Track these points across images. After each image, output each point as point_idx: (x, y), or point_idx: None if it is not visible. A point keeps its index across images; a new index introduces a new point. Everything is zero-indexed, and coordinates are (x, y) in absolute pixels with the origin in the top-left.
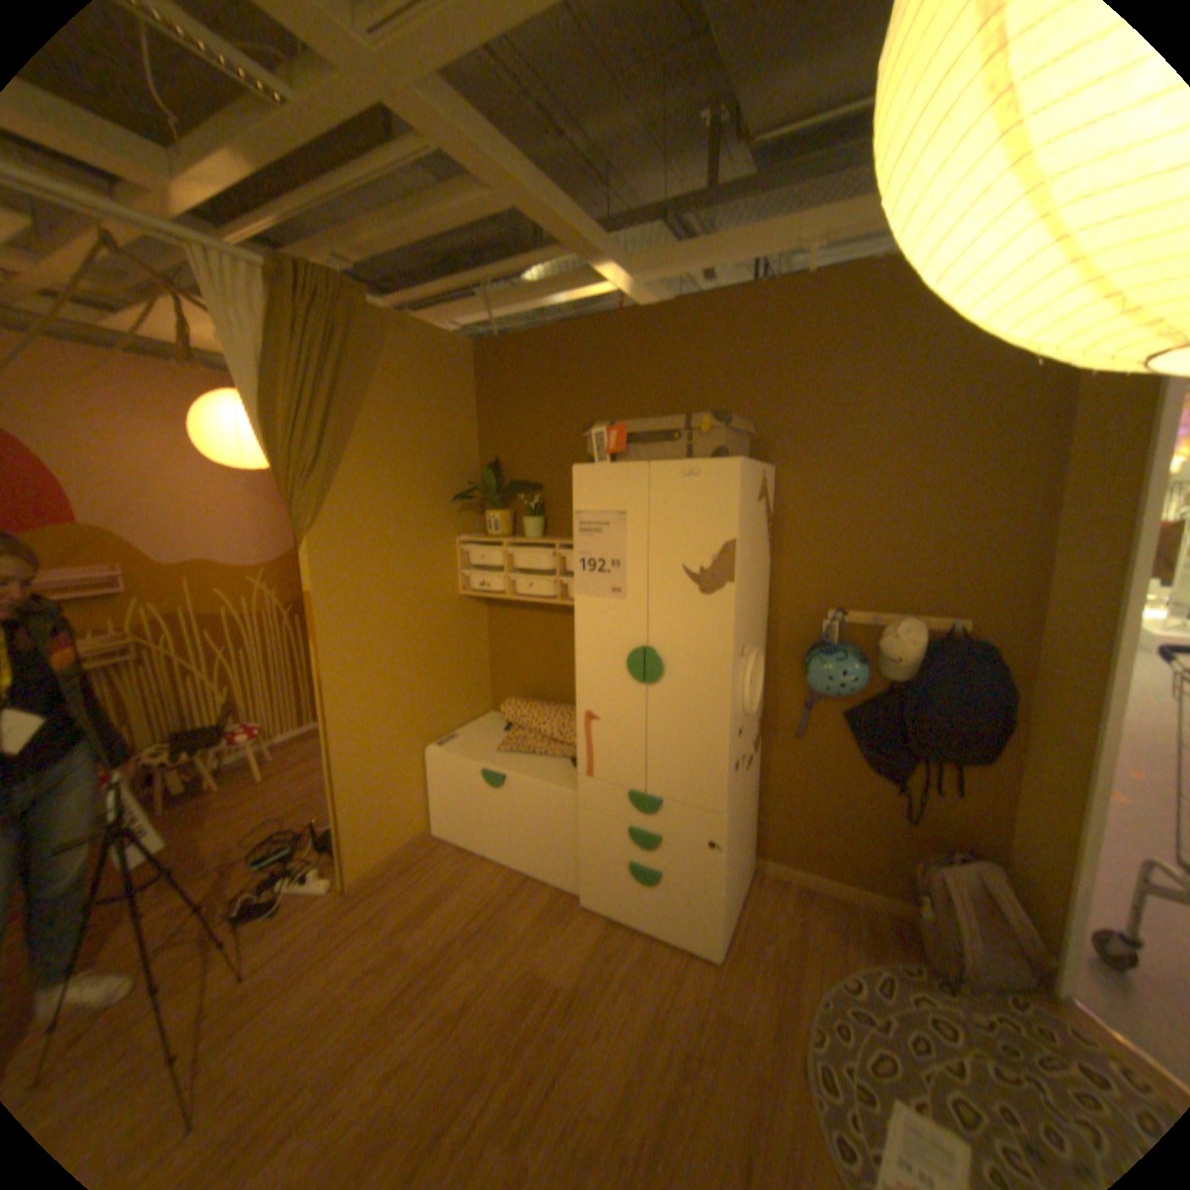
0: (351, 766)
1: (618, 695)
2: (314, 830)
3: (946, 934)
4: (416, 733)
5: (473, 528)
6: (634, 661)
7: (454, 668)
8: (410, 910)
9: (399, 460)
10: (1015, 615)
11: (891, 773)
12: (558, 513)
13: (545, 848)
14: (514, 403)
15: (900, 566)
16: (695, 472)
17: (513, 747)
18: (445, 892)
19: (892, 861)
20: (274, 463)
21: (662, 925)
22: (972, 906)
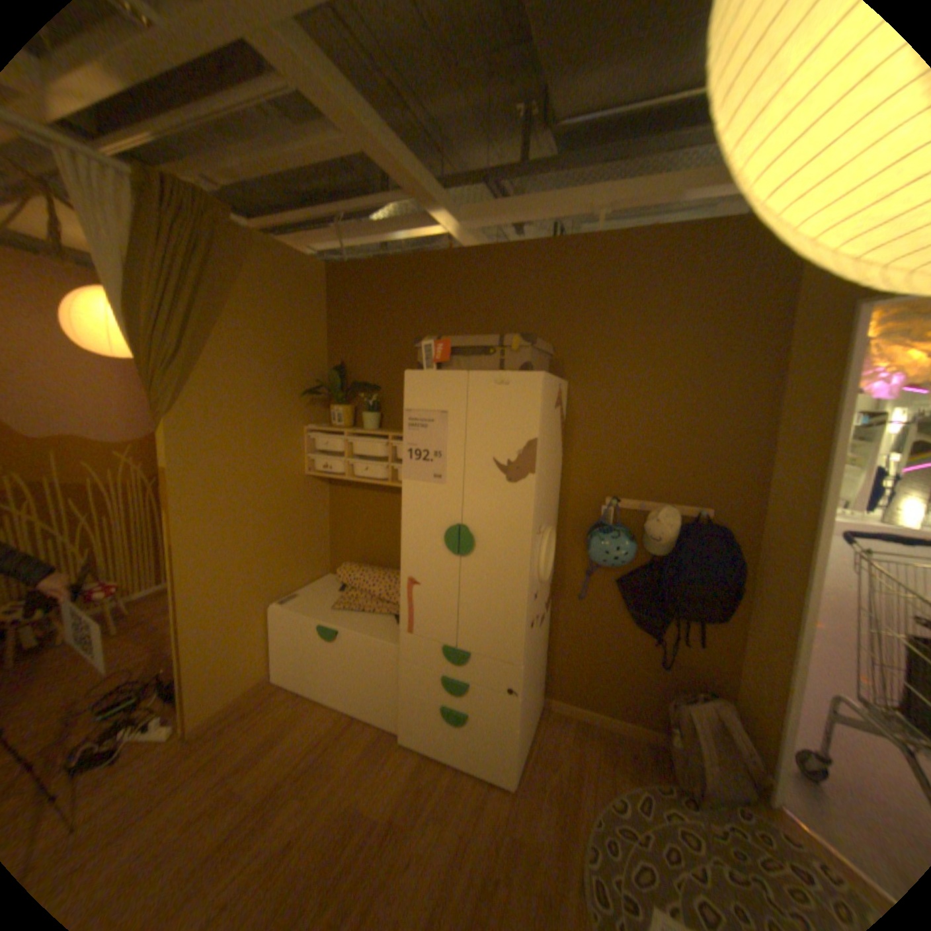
0: (196, 624)
1: (436, 565)
2: (160, 681)
3: (691, 760)
4: (260, 594)
5: (319, 420)
6: (450, 536)
7: (297, 537)
8: (244, 754)
9: (255, 358)
10: (744, 506)
11: (651, 629)
12: (392, 410)
13: (369, 694)
14: (358, 318)
15: (660, 465)
16: (505, 382)
17: (345, 607)
18: (278, 736)
19: (650, 699)
20: (135, 353)
21: (466, 760)
22: (712, 736)
